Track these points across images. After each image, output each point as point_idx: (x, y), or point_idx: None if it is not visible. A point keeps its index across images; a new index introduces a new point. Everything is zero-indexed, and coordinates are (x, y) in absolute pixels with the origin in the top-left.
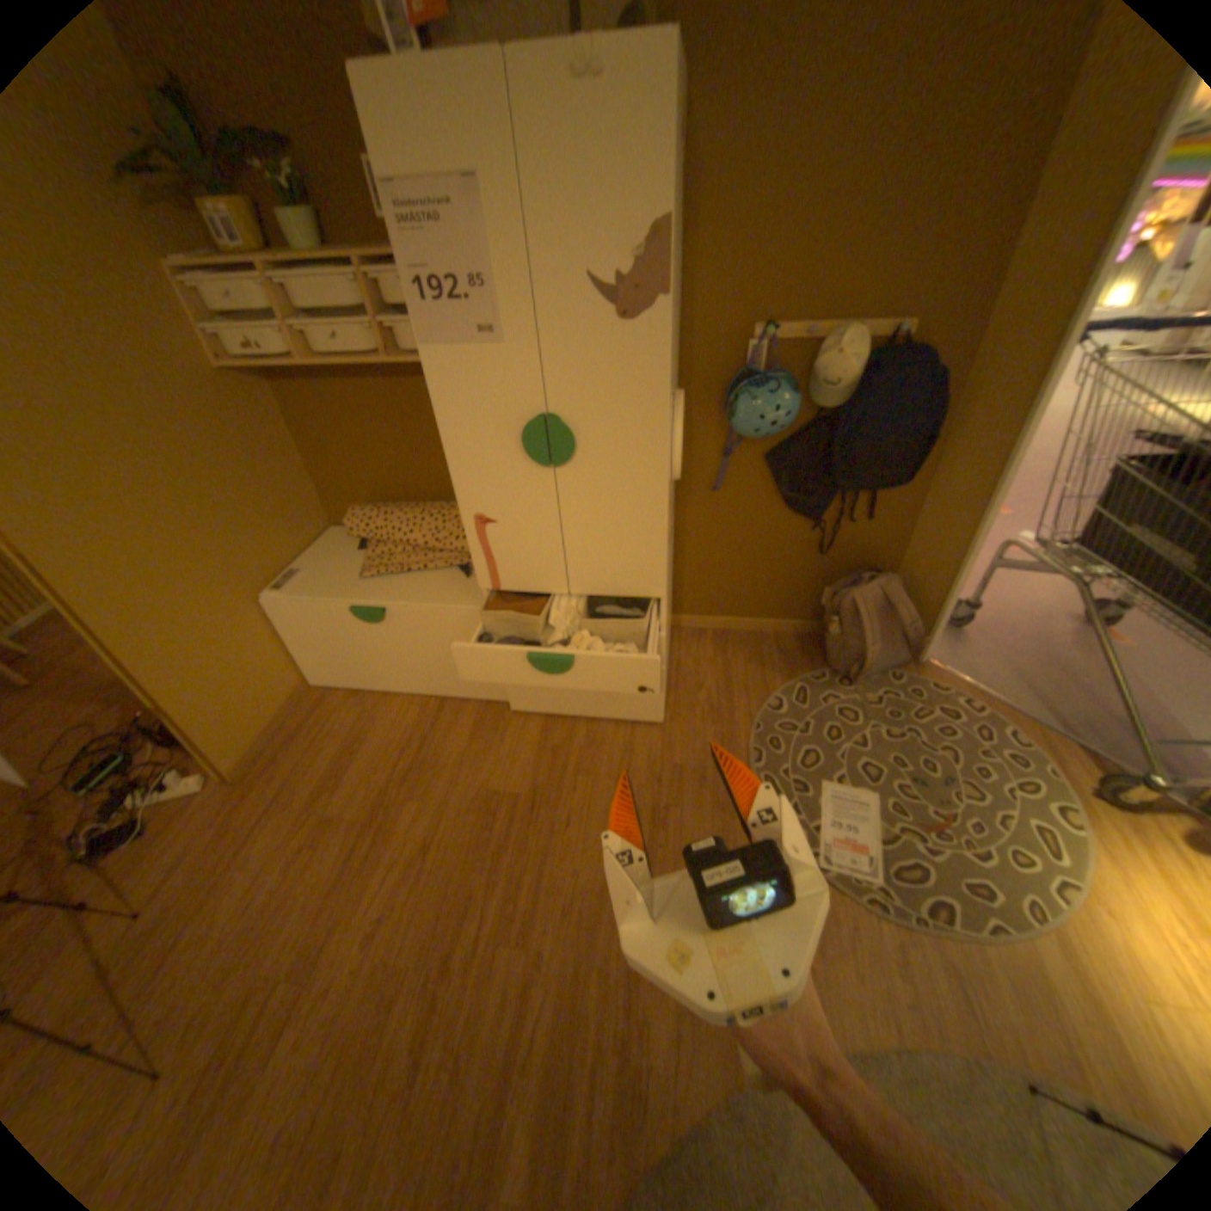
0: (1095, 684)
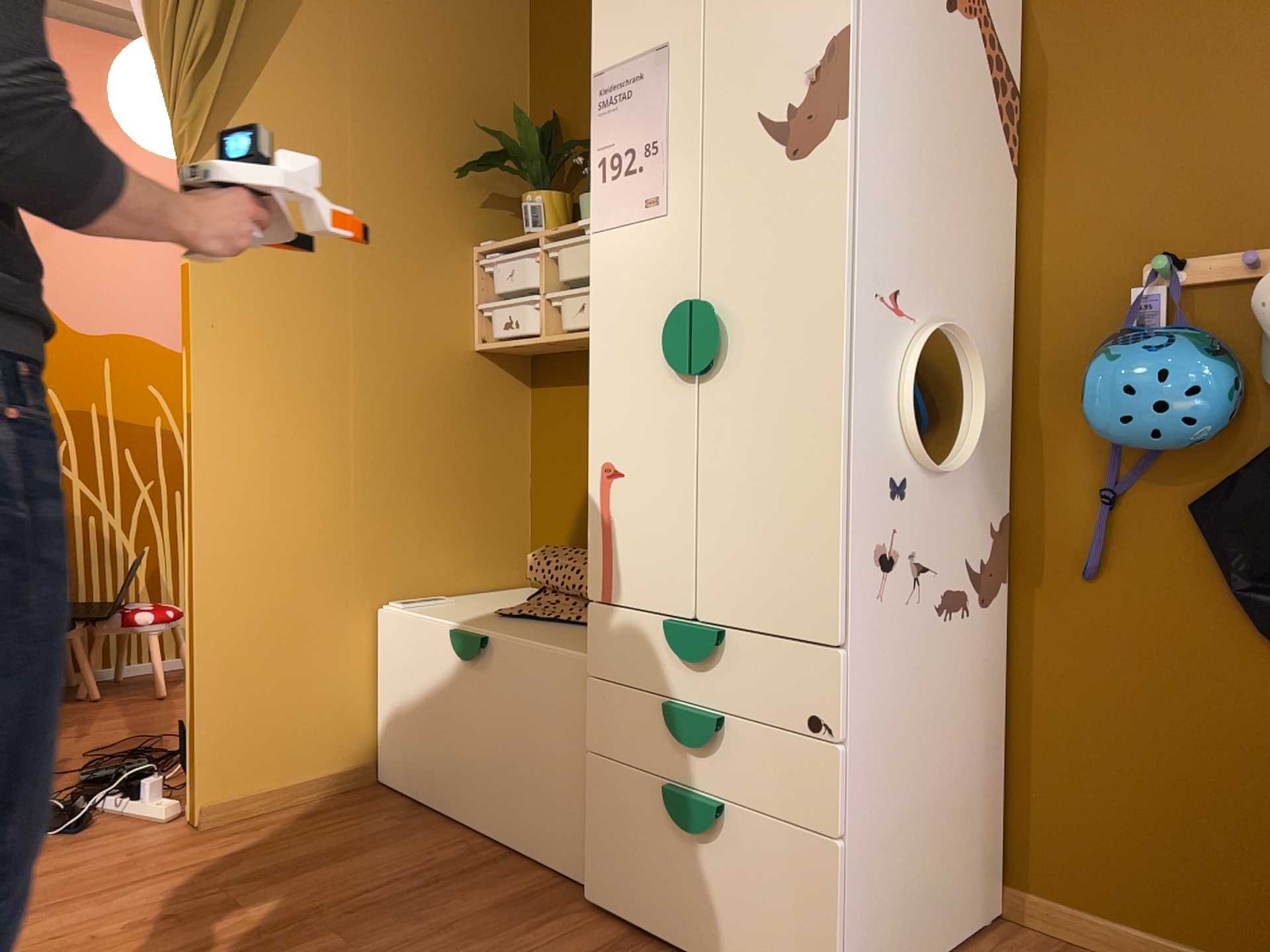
0: None
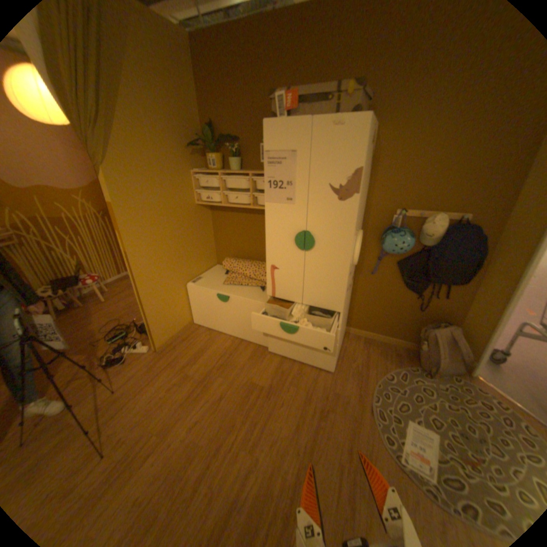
0: None
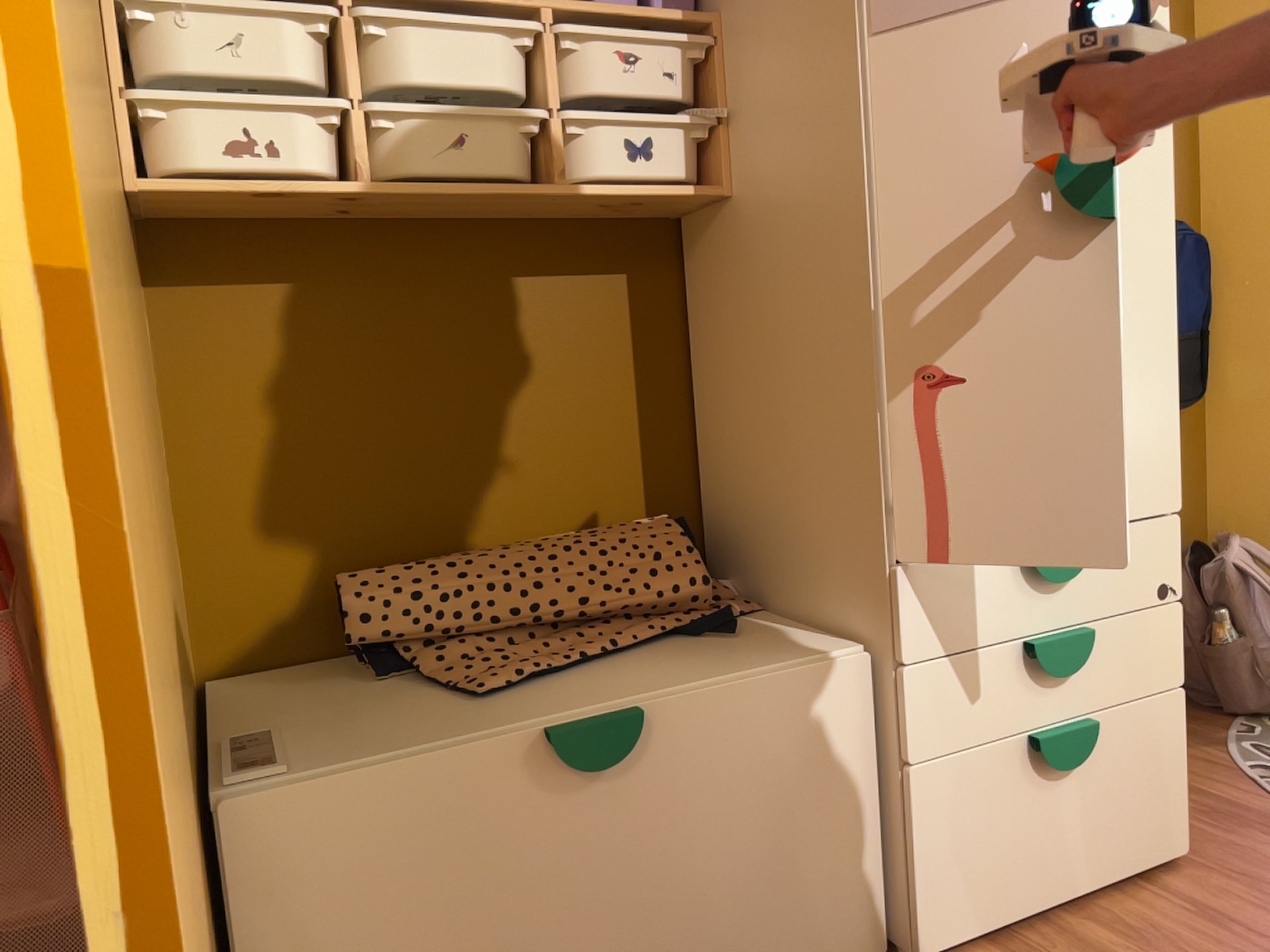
0: None
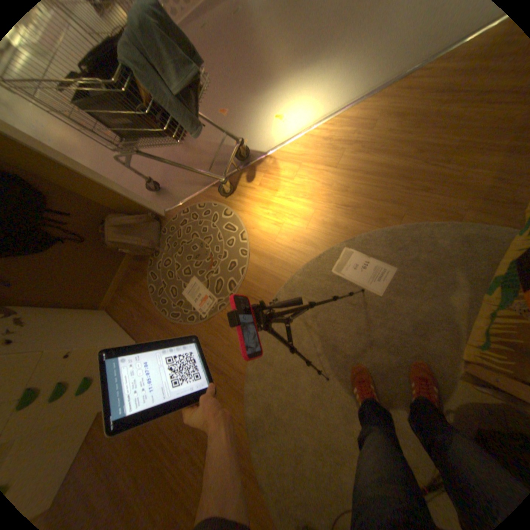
0: (198, 159)
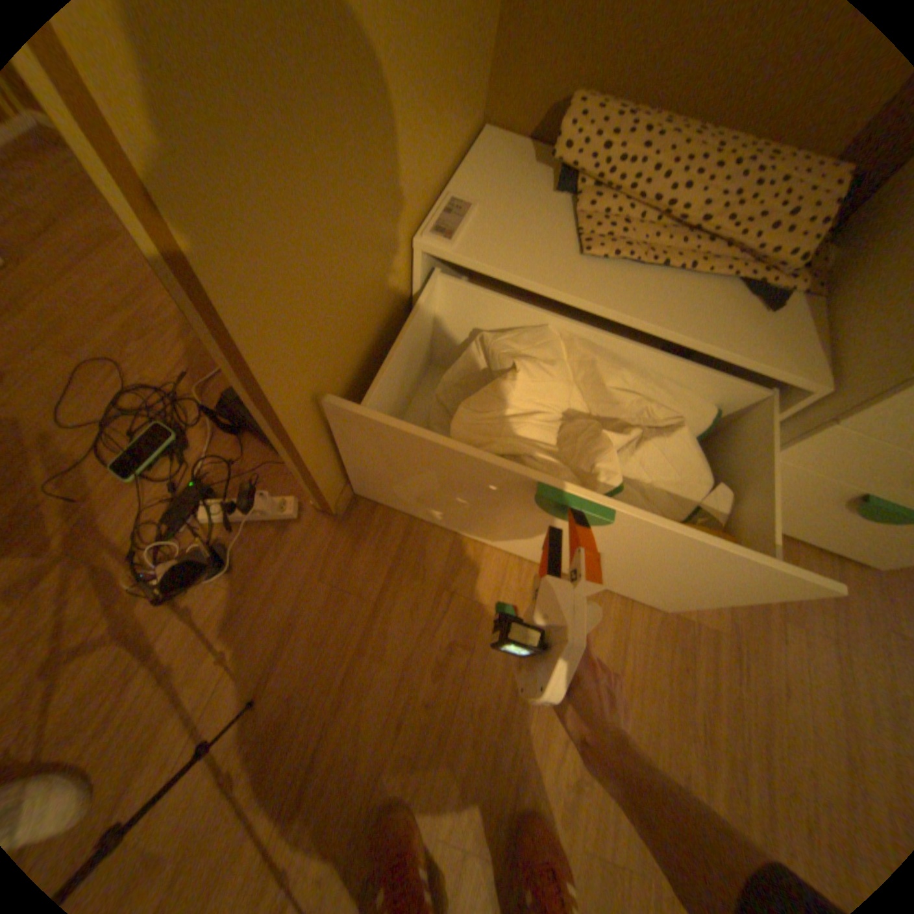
0: None
